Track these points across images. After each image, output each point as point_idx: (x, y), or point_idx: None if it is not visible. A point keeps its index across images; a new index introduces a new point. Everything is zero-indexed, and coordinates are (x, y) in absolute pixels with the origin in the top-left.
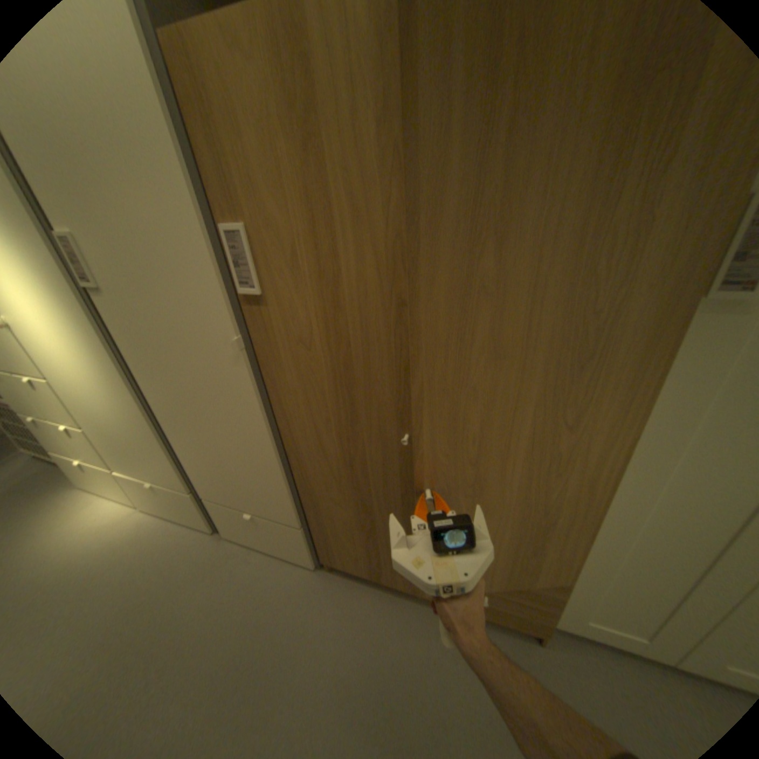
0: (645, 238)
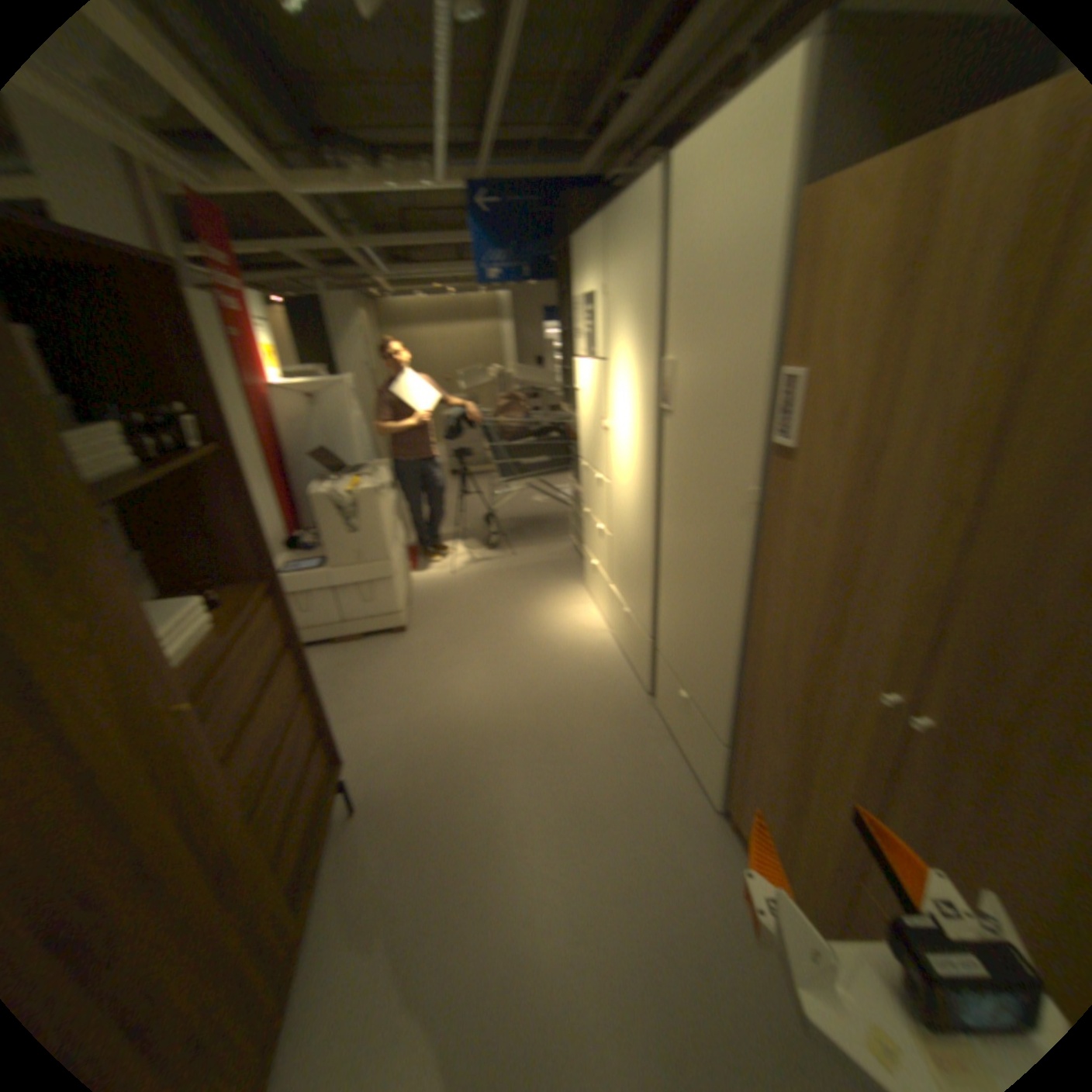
0: None
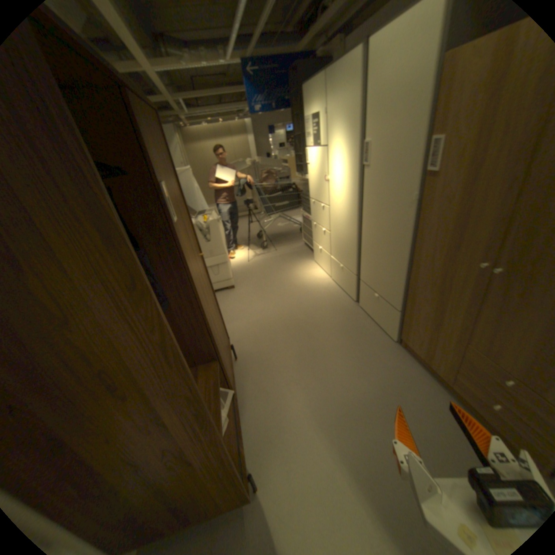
0: None
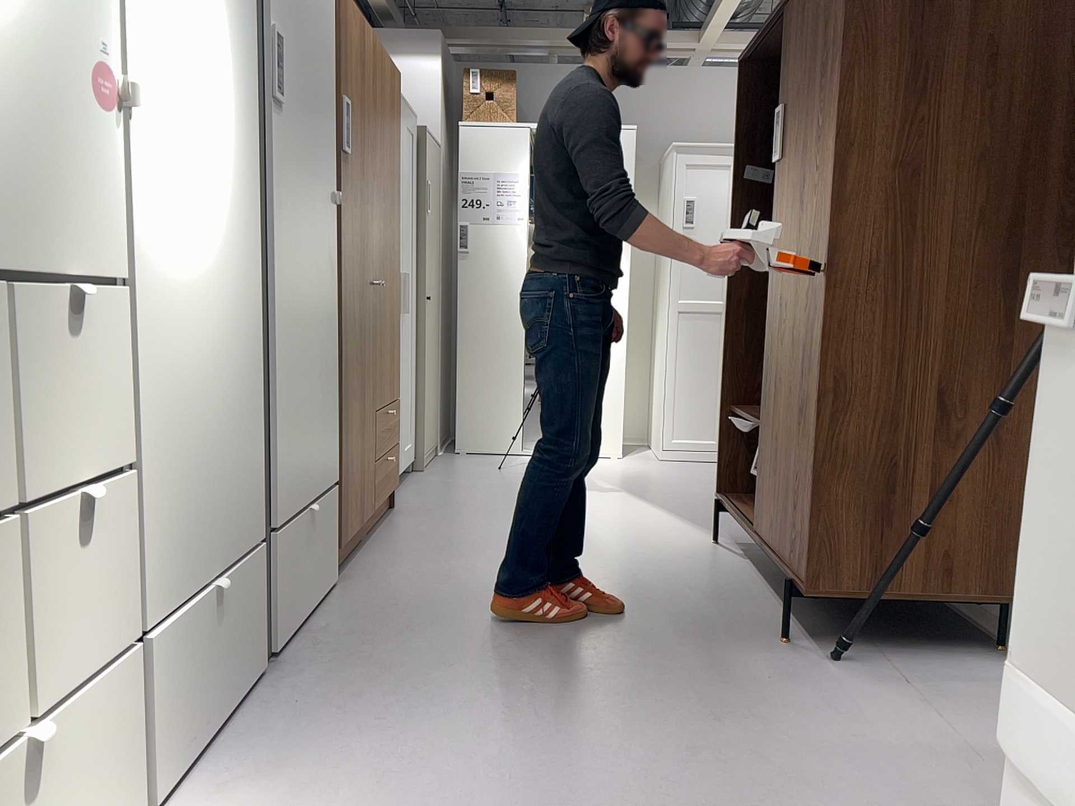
0: (396, 163)
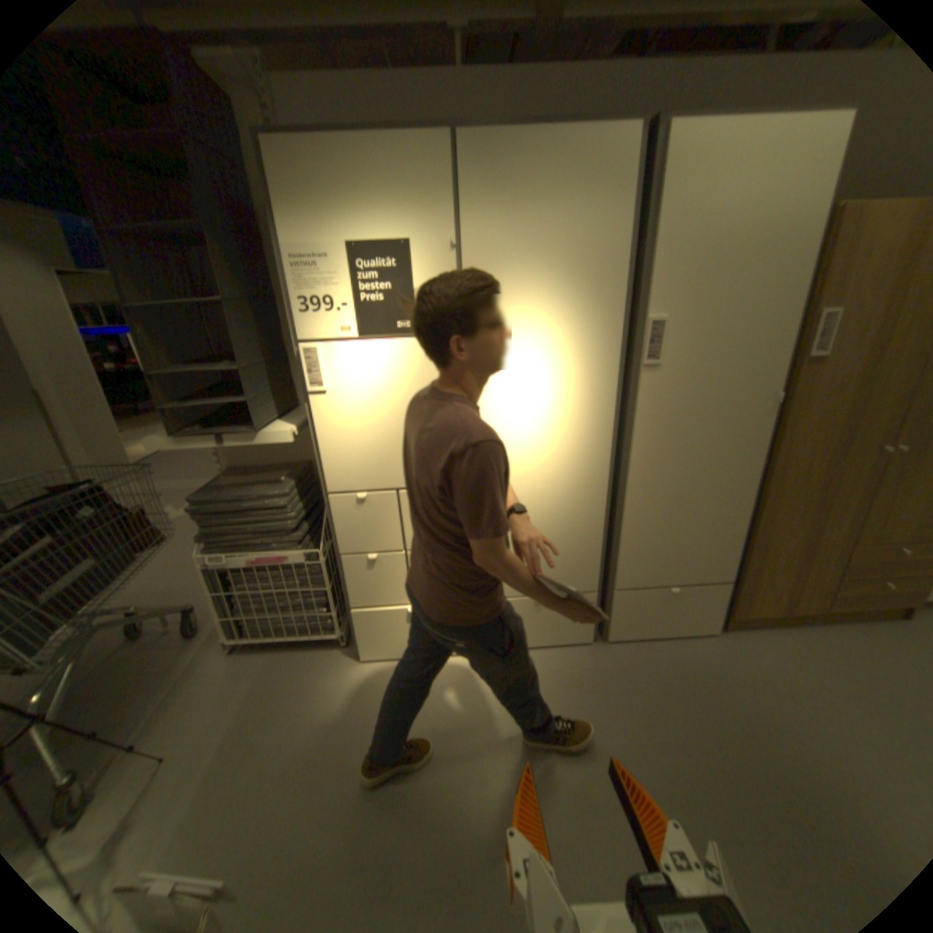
0: None
